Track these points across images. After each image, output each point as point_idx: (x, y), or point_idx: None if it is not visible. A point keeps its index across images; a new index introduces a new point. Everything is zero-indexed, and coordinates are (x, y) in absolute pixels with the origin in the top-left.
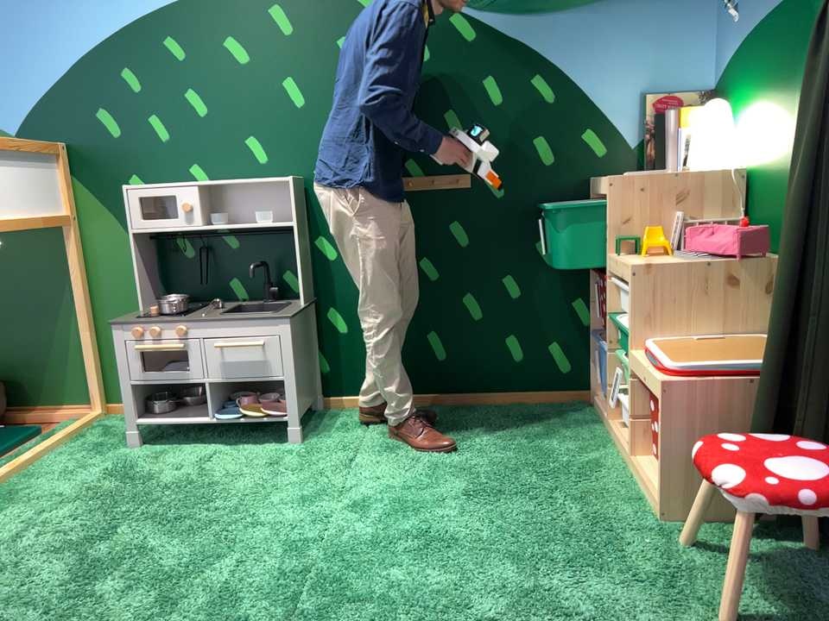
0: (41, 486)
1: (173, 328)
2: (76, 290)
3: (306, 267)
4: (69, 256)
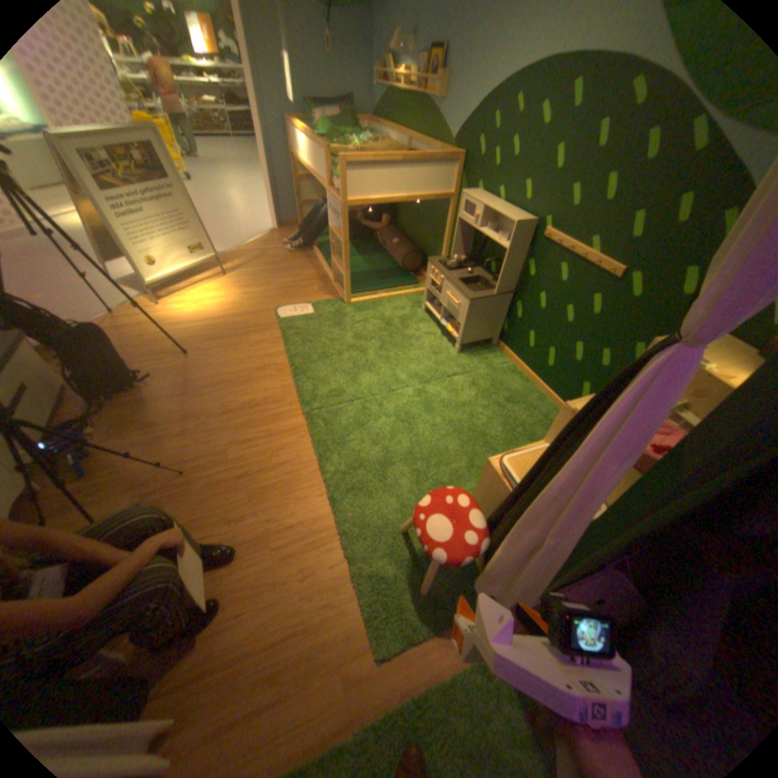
0: (384, 309)
1: (439, 276)
2: (445, 232)
3: (517, 274)
4: (450, 214)
